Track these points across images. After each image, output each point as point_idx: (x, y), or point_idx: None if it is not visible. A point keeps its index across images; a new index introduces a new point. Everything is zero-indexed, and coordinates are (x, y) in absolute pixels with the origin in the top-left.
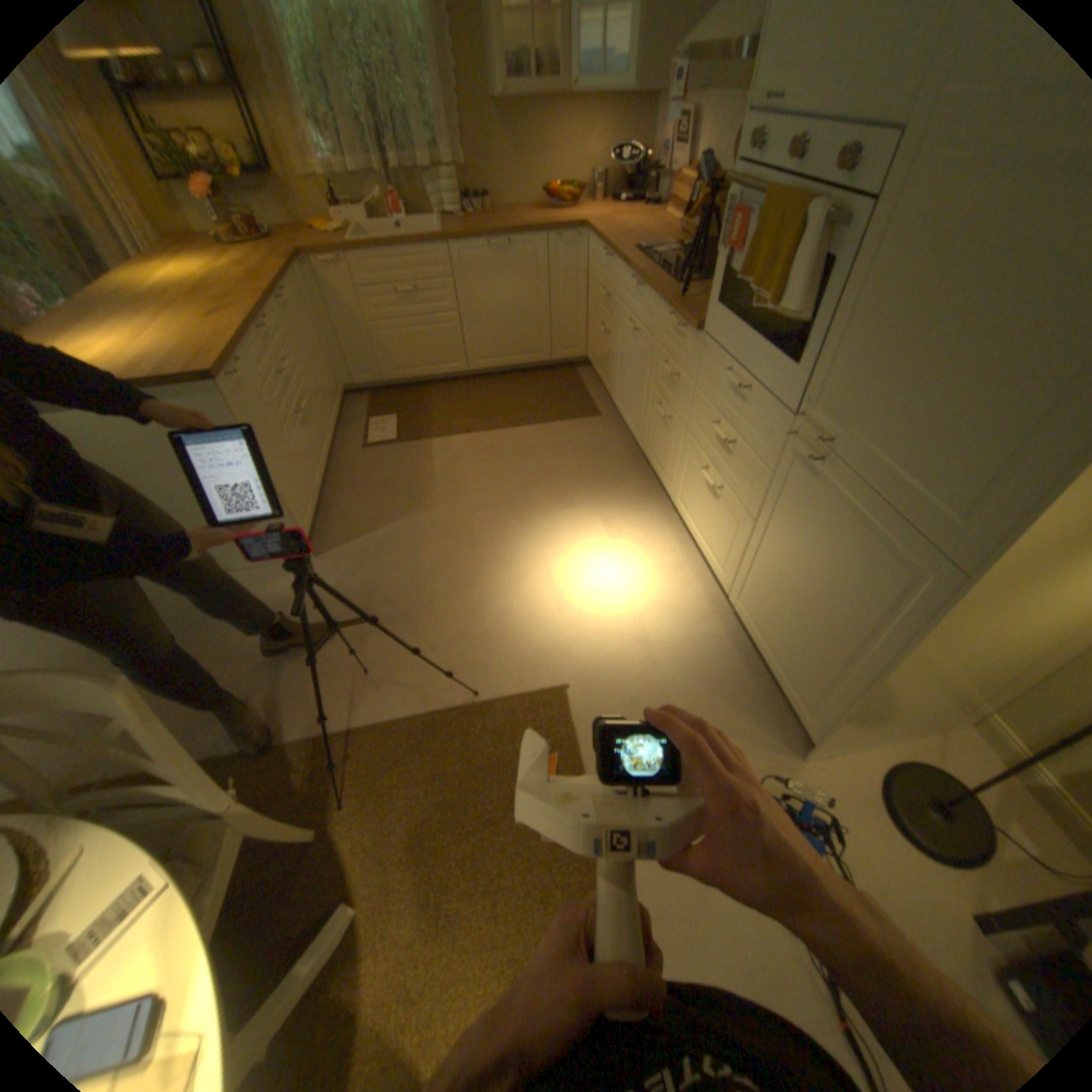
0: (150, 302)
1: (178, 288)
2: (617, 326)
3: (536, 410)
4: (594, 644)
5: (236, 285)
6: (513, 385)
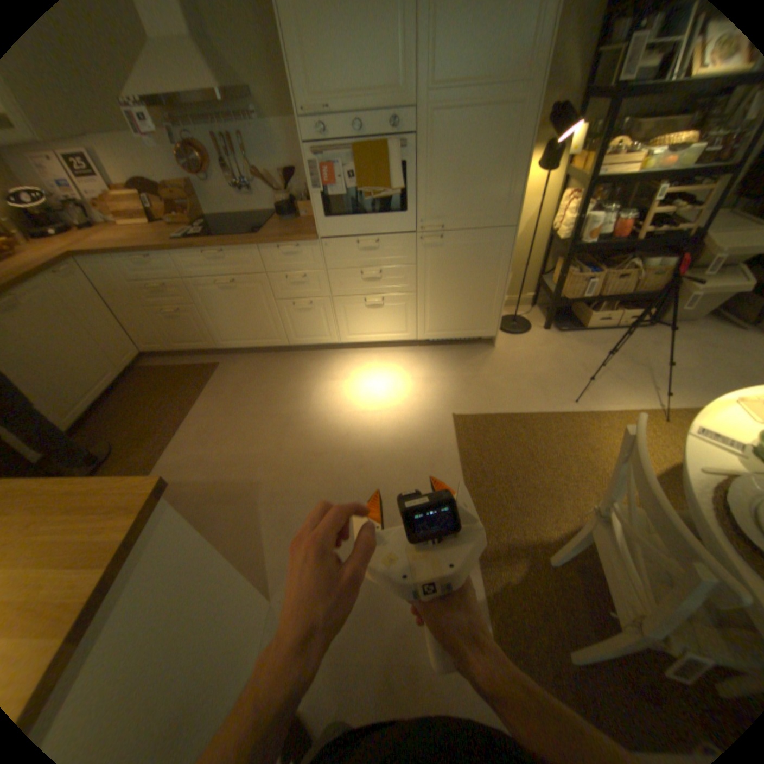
0: None
1: None
2: (194, 295)
3: (175, 397)
4: (426, 398)
5: None
6: (117, 408)
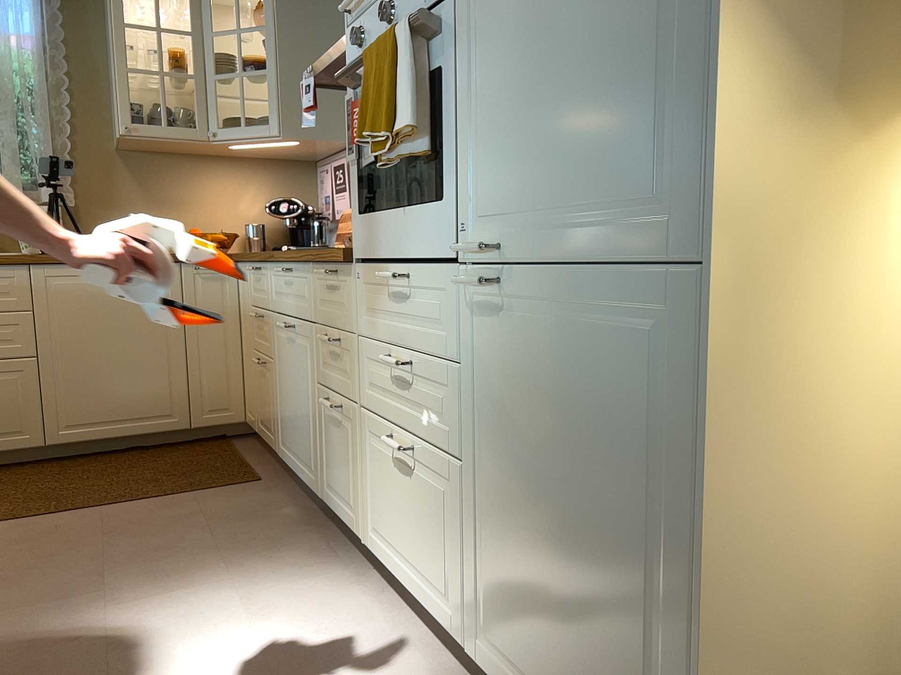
0: None
1: None
2: (274, 341)
3: (155, 484)
4: None
5: None
6: (125, 462)
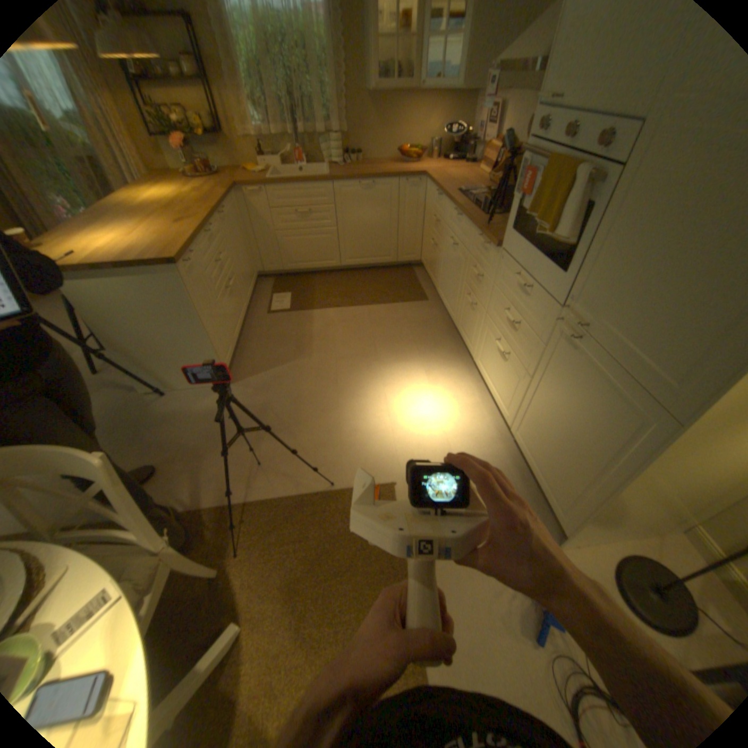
0: (139, 212)
1: (157, 204)
2: (442, 241)
3: (384, 295)
4: (415, 456)
5: (194, 204)
6: (370, 277)
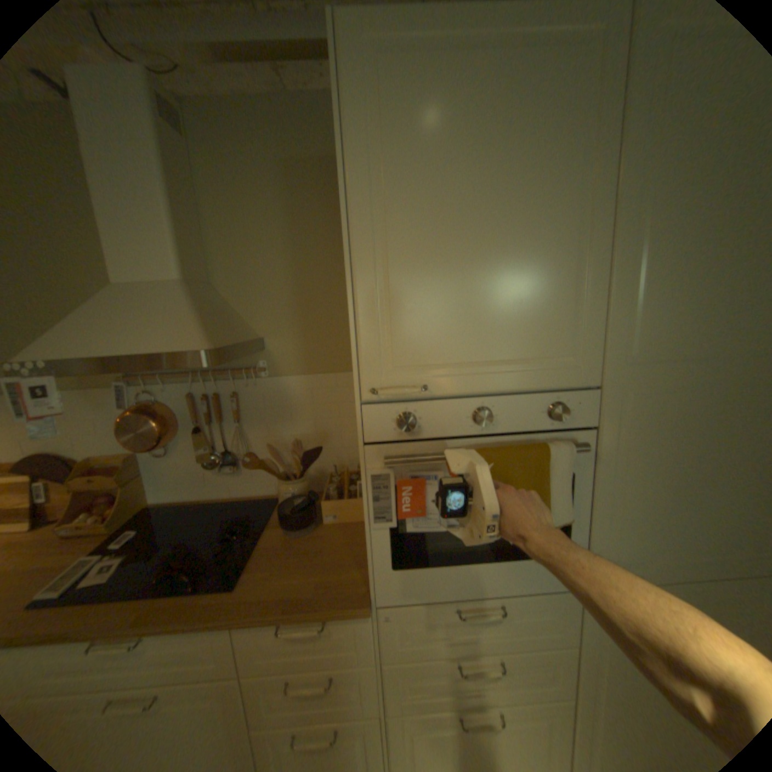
0: None
1: None
2: None
3: None
4: None
5: None
6: None
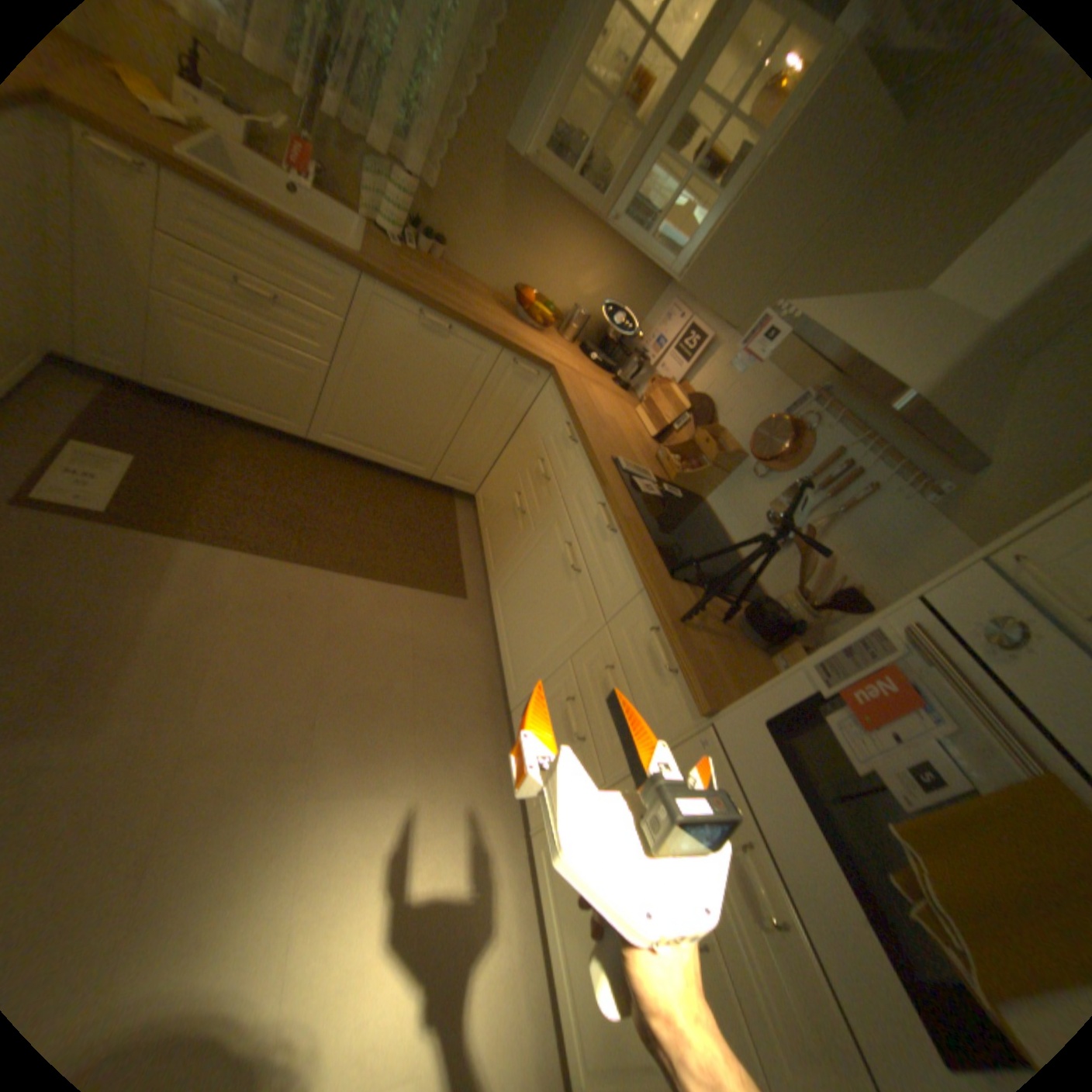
0: None
1: None
2: (546, 525)
3: (384, 553)
4: None
5: None
6: (367, 490)
